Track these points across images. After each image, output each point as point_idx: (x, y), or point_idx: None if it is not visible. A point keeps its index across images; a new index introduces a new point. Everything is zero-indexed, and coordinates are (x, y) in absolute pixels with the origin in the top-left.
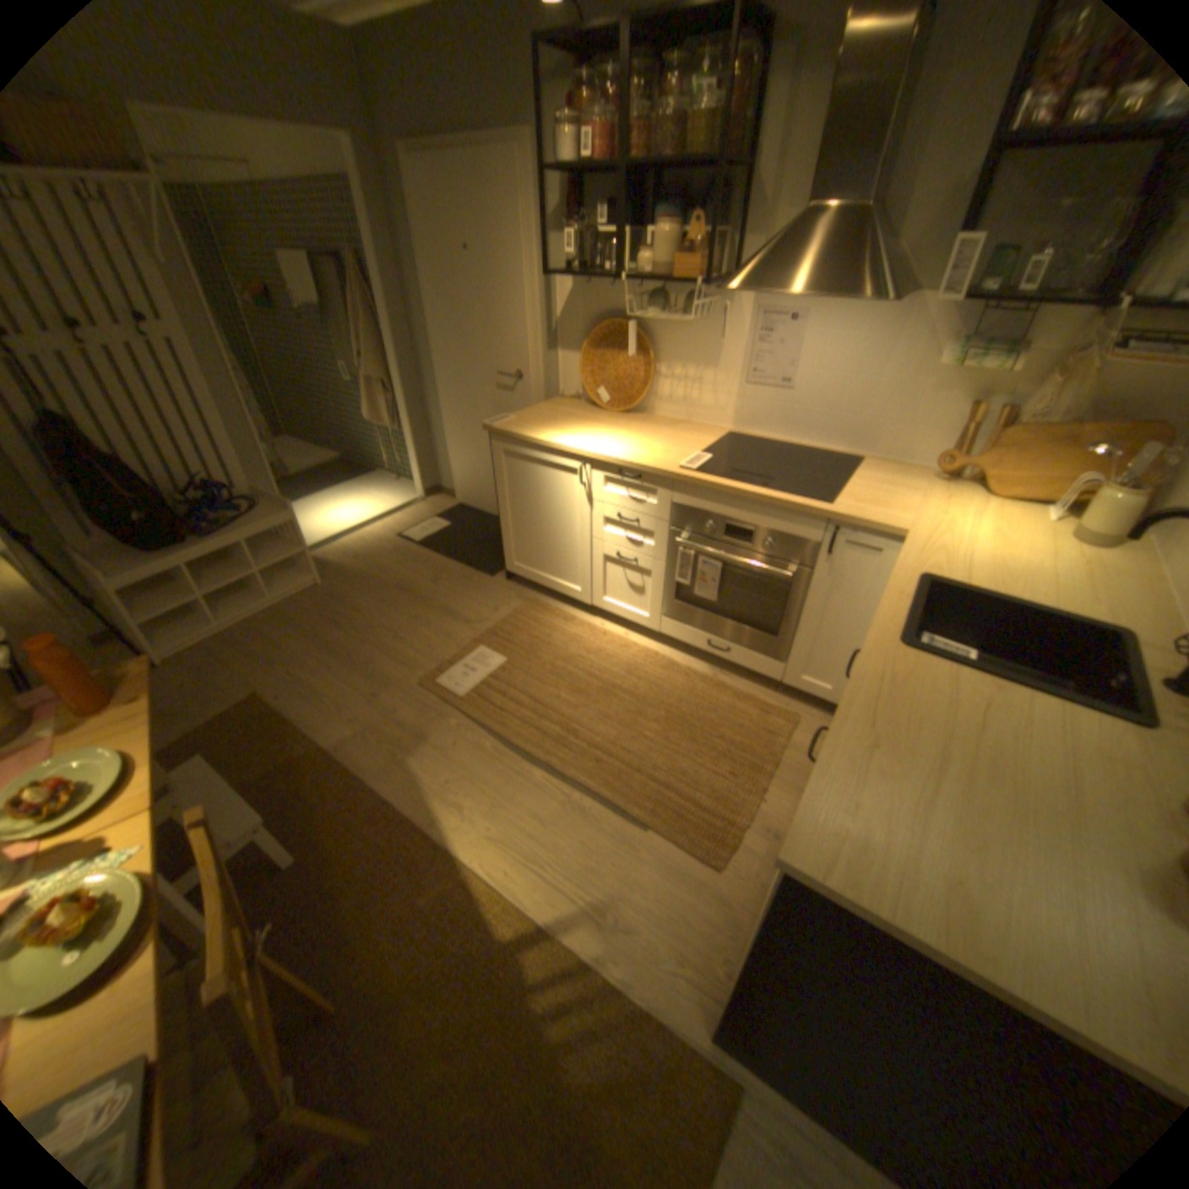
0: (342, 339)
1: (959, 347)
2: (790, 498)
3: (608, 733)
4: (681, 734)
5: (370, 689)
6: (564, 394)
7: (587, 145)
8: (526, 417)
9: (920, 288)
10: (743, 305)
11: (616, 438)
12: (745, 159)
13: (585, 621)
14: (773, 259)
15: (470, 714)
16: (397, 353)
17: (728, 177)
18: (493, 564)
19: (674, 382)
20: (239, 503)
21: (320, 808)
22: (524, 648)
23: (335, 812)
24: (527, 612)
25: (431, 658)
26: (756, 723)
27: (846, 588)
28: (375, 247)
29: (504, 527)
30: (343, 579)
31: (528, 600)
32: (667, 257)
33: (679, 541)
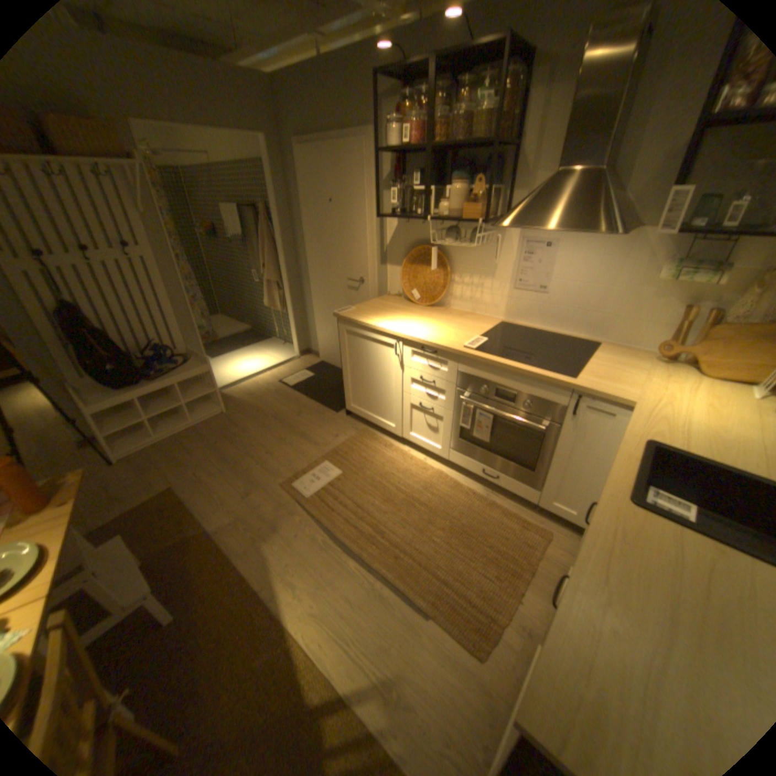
0: (256, 257)
1: (674, 266)
2: (544, 373)
3: (406, 536)
4: (460, 540)
5: (246, 490)
6: (391, 293)
7: (409, 136)
8: (363, 308)
9: (643, 225)
10: (512, 236)
11: (422, 324)
12: (514, 141)
13: (397, 448)
14: (532, 206)
15: (310, 513)
16: (288, 266)
17: (502, 153)
18: (339, 404)
19: (464, 287)
20: (179, 359)
21: (198, 578)
22: (353, 466)
23: (208, 582)
24: (358, 439)
25: (289, 469)
26: (518, 536)
27: (588, 441)
28: (278, 202)
29: (346, 380)
30: (241, 409)
31: (360, 431)
32: (460, 205)
33: (462, 398)
